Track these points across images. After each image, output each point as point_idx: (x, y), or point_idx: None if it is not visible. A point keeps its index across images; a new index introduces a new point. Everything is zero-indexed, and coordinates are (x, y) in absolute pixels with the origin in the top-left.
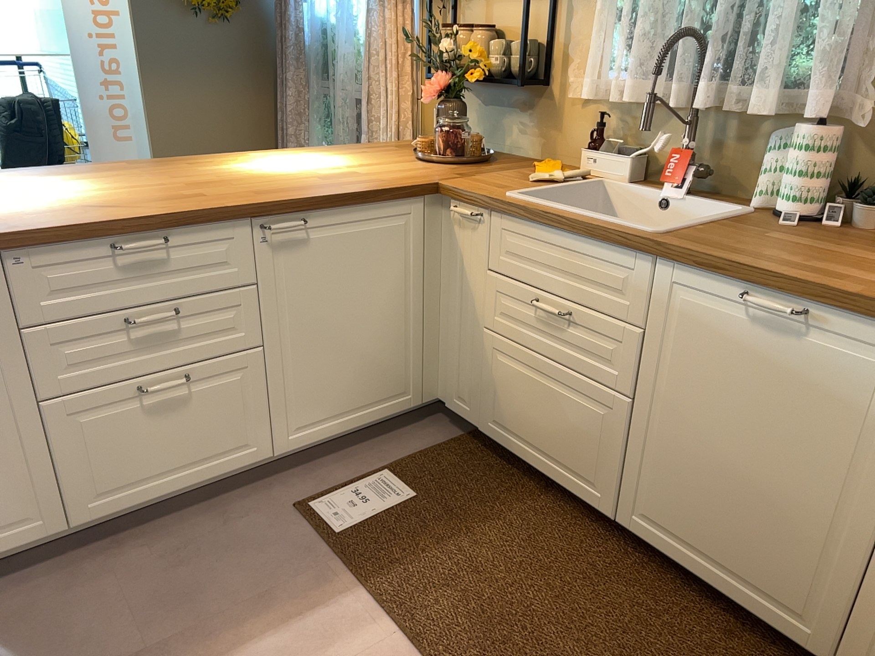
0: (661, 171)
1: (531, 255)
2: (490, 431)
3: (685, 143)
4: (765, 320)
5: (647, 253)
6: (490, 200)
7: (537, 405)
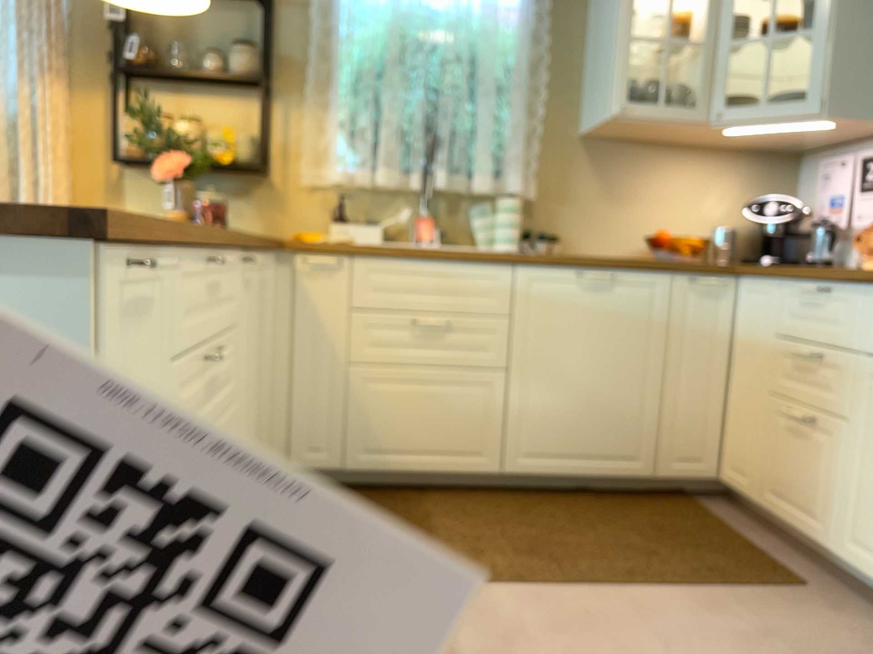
0: (394, 237)
1: (401, 286)
2: (359, 464)
3: (422, 213)
4: (591, 286)
5: (513, 261)
6: (355, 247)
7: (418, 413)
